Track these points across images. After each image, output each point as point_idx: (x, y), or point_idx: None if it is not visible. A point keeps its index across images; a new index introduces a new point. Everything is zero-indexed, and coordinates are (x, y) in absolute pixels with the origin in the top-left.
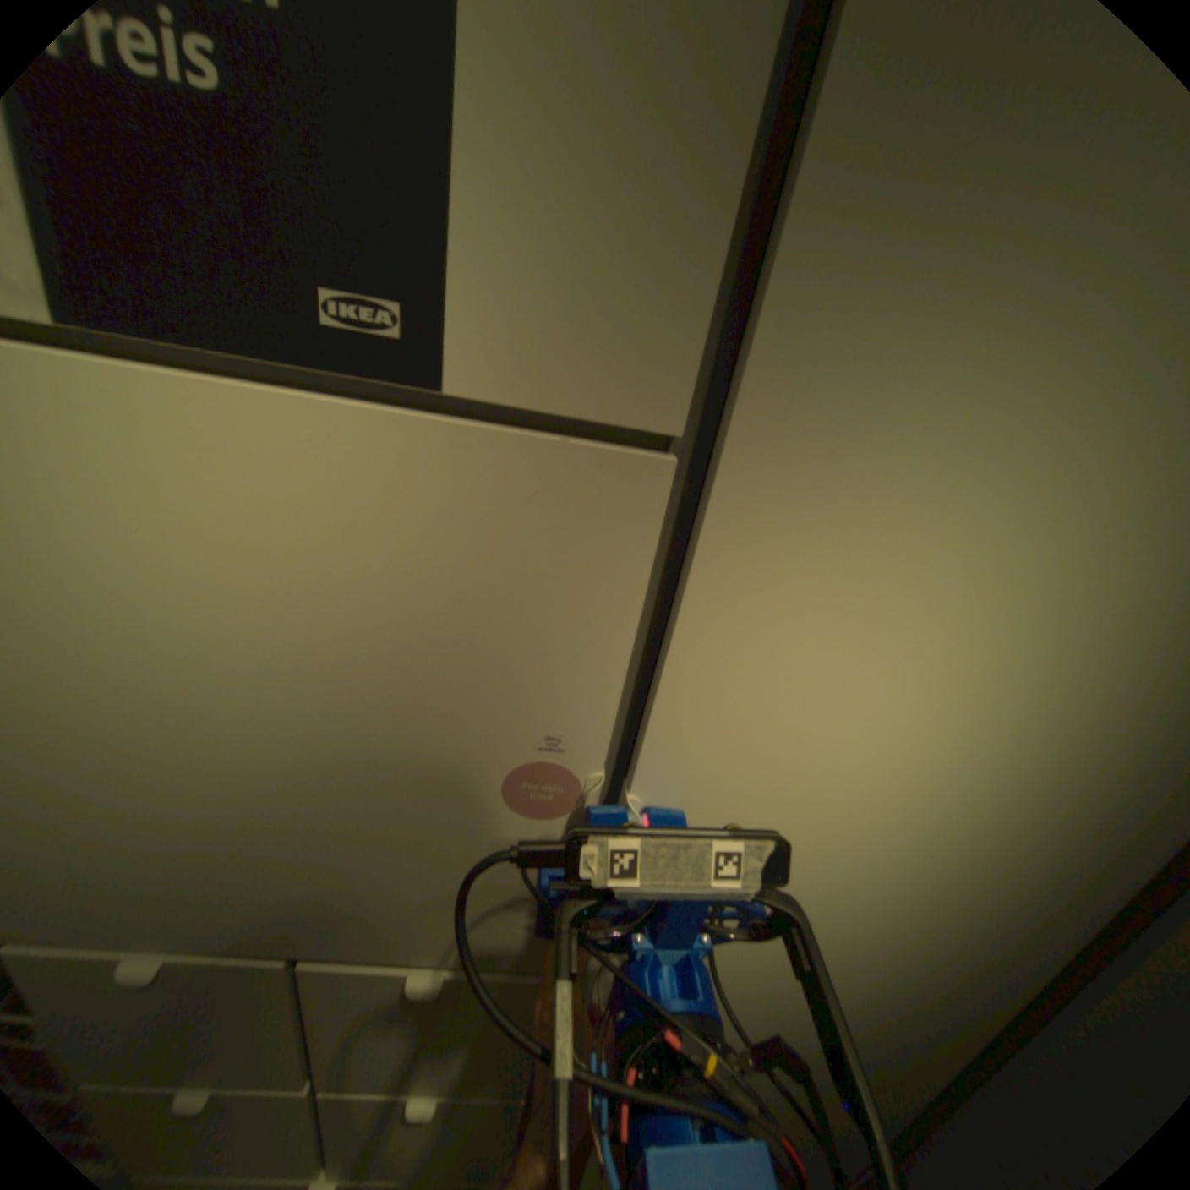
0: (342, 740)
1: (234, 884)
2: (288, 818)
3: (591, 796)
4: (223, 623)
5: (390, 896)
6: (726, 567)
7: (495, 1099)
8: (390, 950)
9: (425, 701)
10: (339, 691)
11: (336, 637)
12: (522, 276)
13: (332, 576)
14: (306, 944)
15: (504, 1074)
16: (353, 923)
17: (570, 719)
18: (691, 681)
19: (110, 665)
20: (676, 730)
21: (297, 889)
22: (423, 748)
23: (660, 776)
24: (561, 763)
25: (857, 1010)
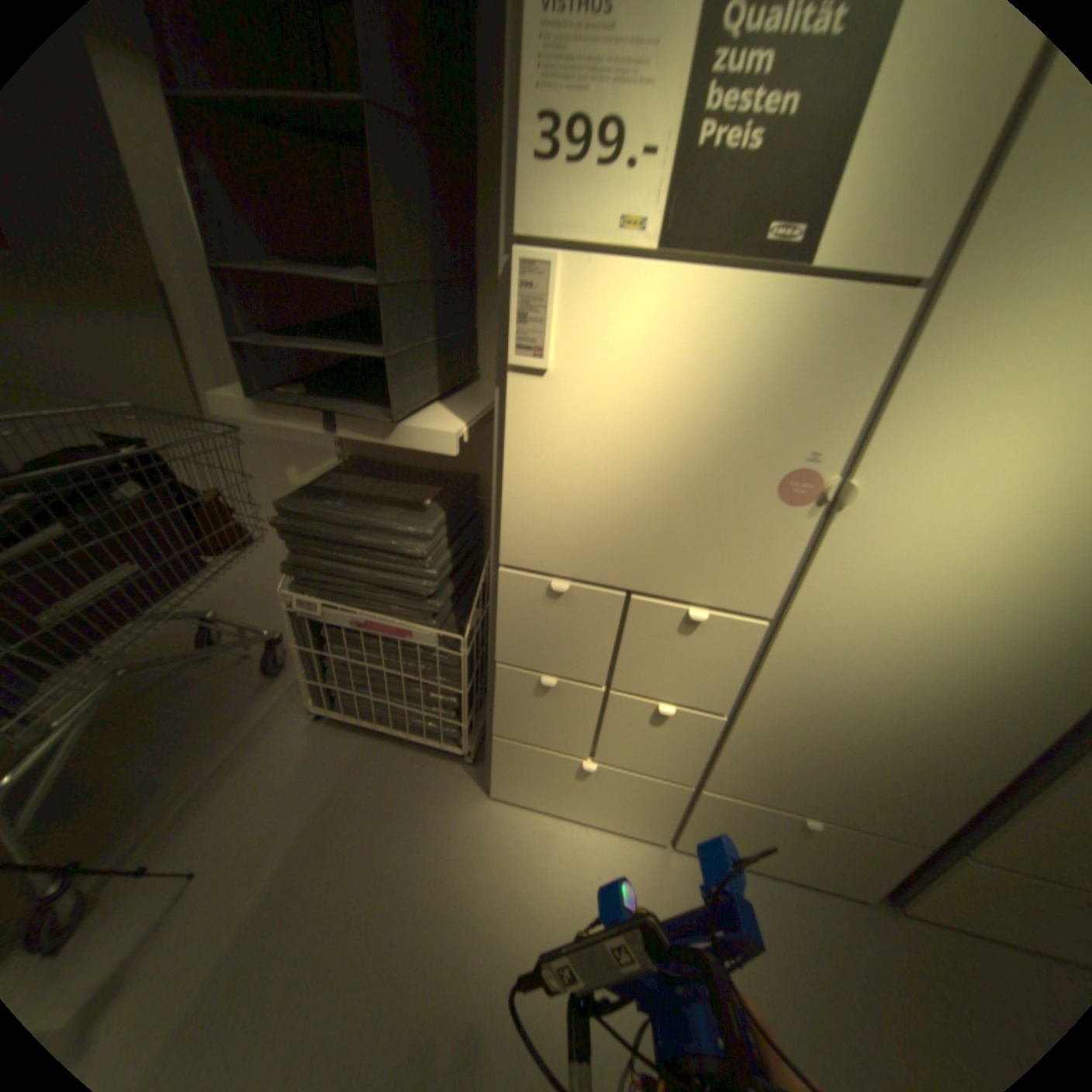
0: (702, 453)
1: (619, 539)
2: (660, 499)
3: (831, 487)
4: (670, 387)
5: (694, 553)
6: (937, 350)
7: (707, 716)
8: (683, 591)
9: (751, 431)
10: (711, 424)
11: (719, 394)
12: (863, 209)
13: (728, 361)
14: (639, 583)
15: (720, 693)
16: (669, 570)
17: (827, 443)
18: (902, 420)
19: (612, 409)
20: (886, 452)
21: (648, 545)
22: (742, 459)
23: (870, 481)
24: (814, 471)
25: (971, 676)
